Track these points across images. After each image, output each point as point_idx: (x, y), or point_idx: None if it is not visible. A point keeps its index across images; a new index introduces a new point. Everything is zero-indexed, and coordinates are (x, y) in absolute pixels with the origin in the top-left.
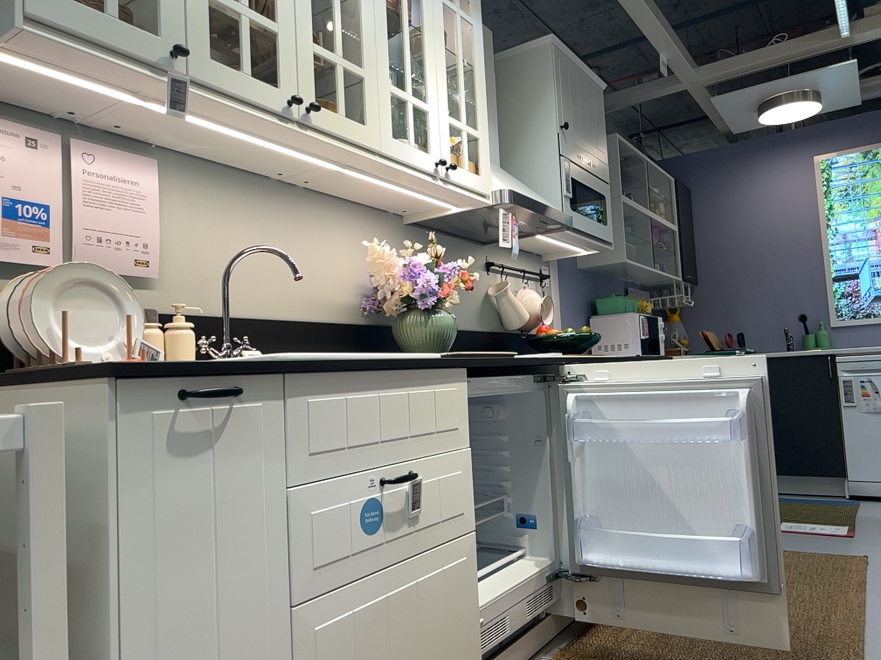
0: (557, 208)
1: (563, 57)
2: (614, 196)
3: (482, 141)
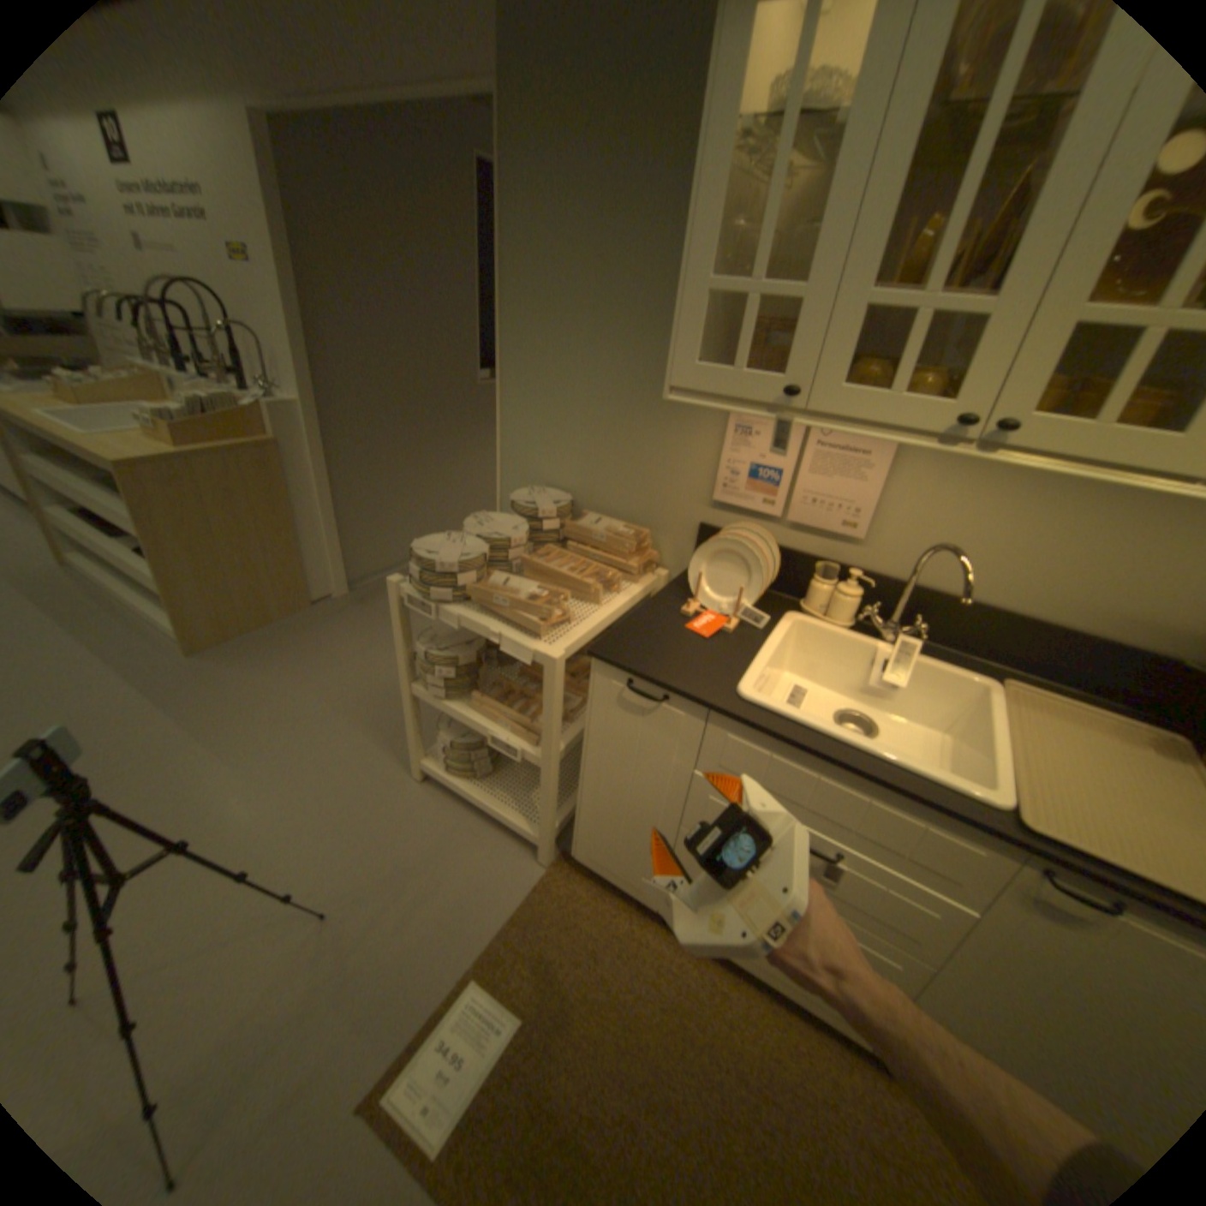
0: None
1: None
2: None
3: None
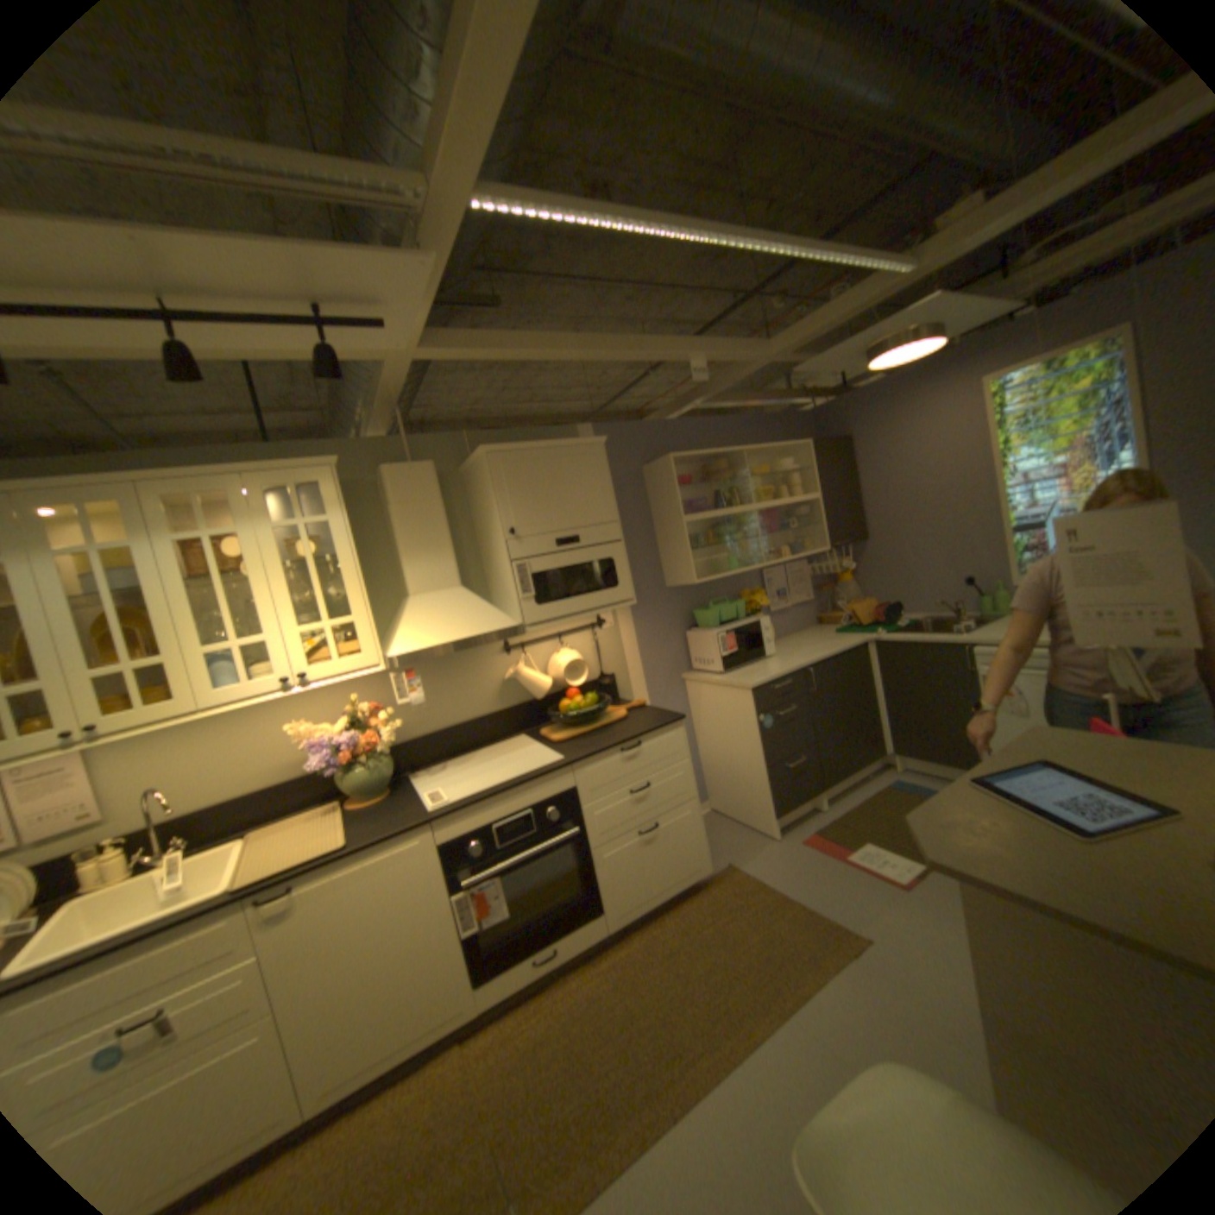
0: (500, 623)
1: (507, 456)
2: (677, 519)
3: (356, 623)
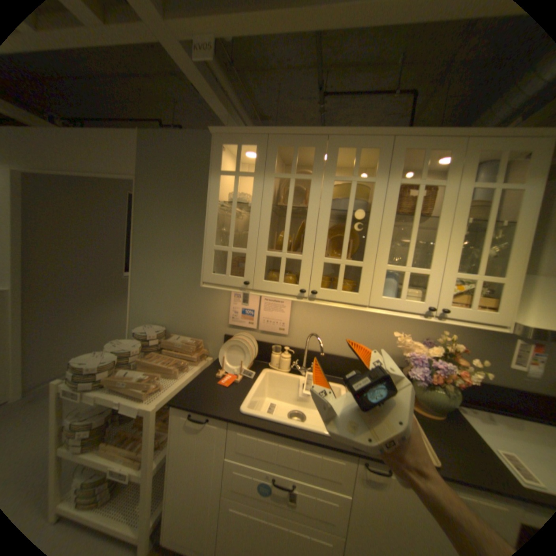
0: None
1: None
2: None
3: (506, 285)
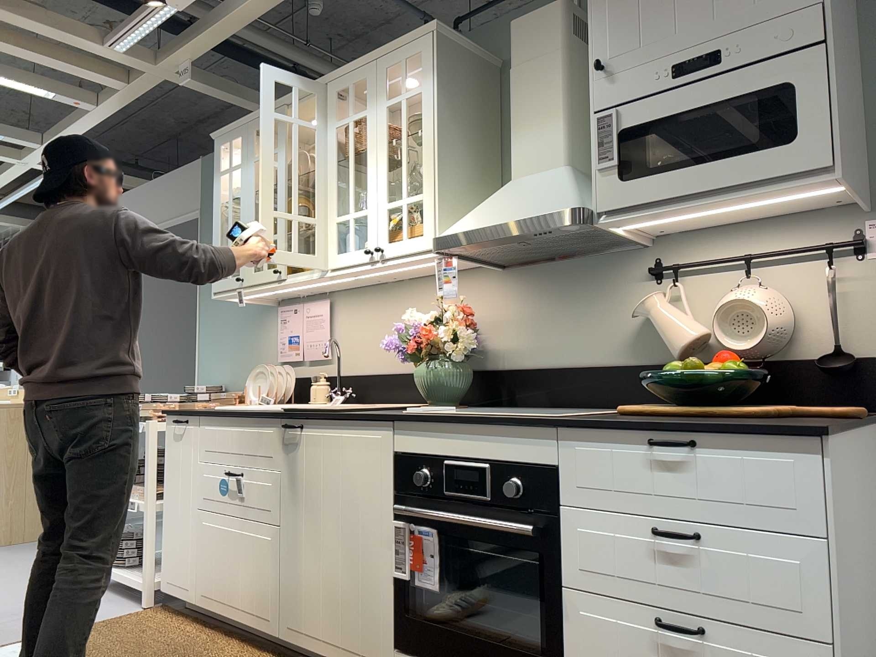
0: (557, 204)
1: None
2: None
3: (423, 200)
